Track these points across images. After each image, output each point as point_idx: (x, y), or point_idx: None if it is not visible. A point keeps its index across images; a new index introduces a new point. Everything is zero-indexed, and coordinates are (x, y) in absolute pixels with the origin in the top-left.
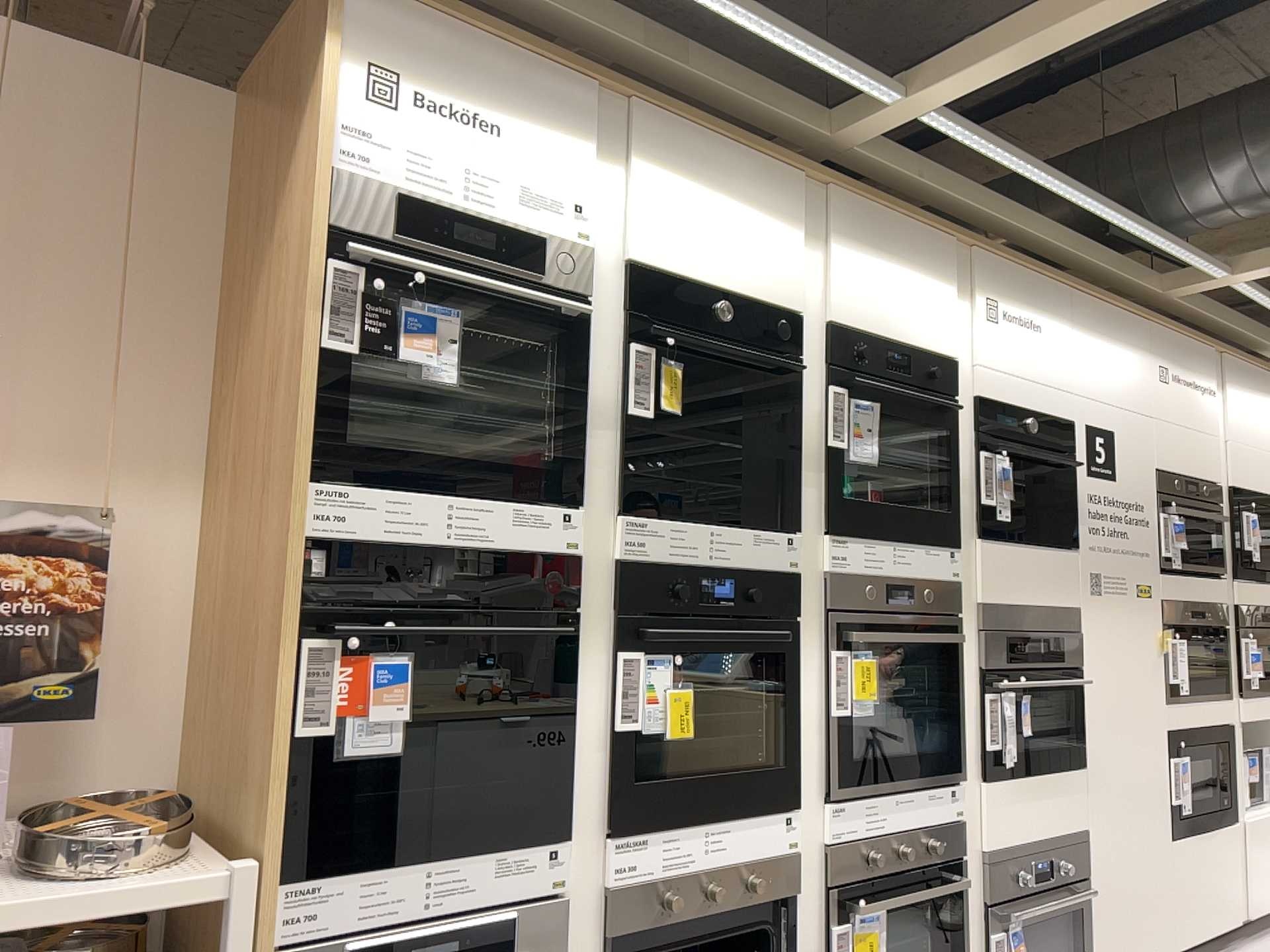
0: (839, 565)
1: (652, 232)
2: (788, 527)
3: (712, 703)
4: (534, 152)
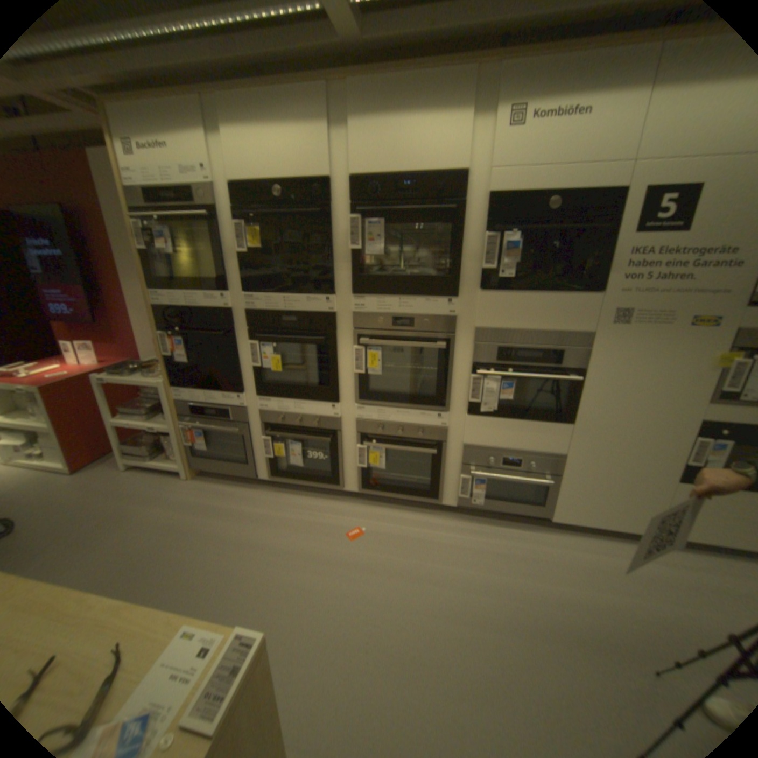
0: (366, 312)
1: (233, 158)
2: (333, 294)
3: (305, 366)
4: (174, 141)
